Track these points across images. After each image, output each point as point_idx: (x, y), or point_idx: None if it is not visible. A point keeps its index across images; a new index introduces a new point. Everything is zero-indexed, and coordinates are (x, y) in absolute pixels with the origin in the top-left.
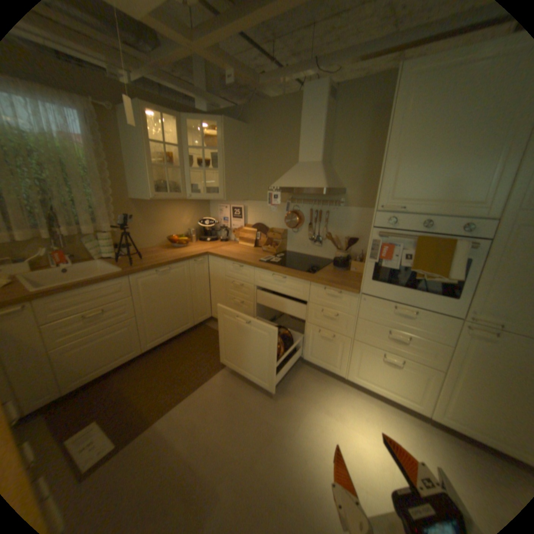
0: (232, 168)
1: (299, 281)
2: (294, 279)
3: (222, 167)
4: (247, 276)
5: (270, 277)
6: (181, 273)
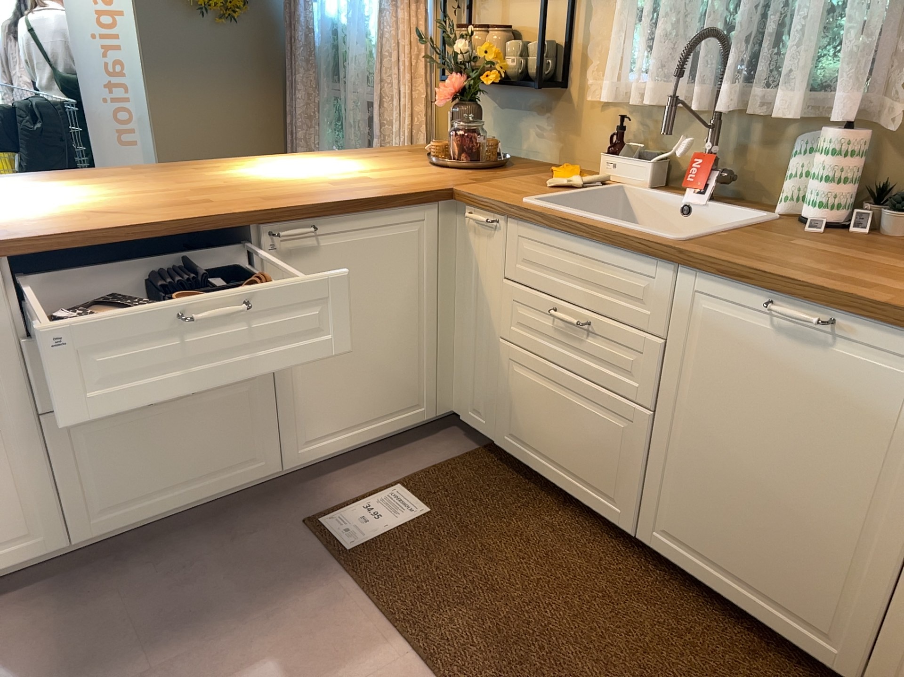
0: None
1: None
2: None
3: None
4: None
5: None
6: (891, 390)
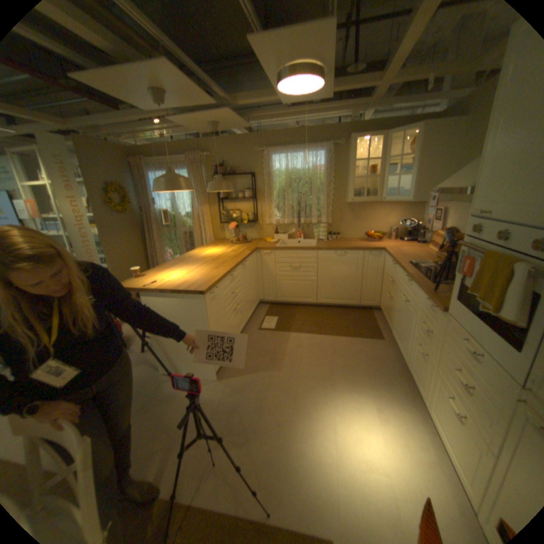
0: (431, 169)
1: (417, 287)
2: (415, 284)
3: (418, 169)
4: (397, 275)
5: (405, 279)
6: (354, 259)
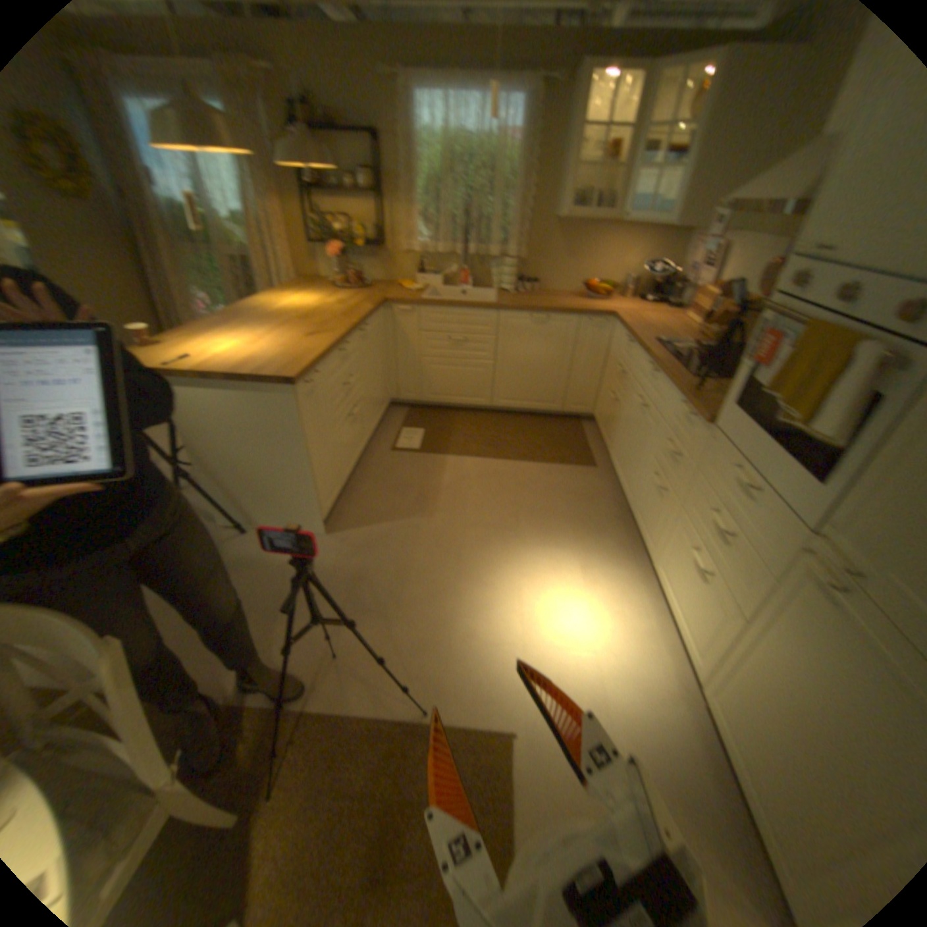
0: (721, 161)
1: (668, 383)
2: (665, 379)
3: (699, 160)
4: (633, 362)
5: (648, 369)
6: (563, 331)
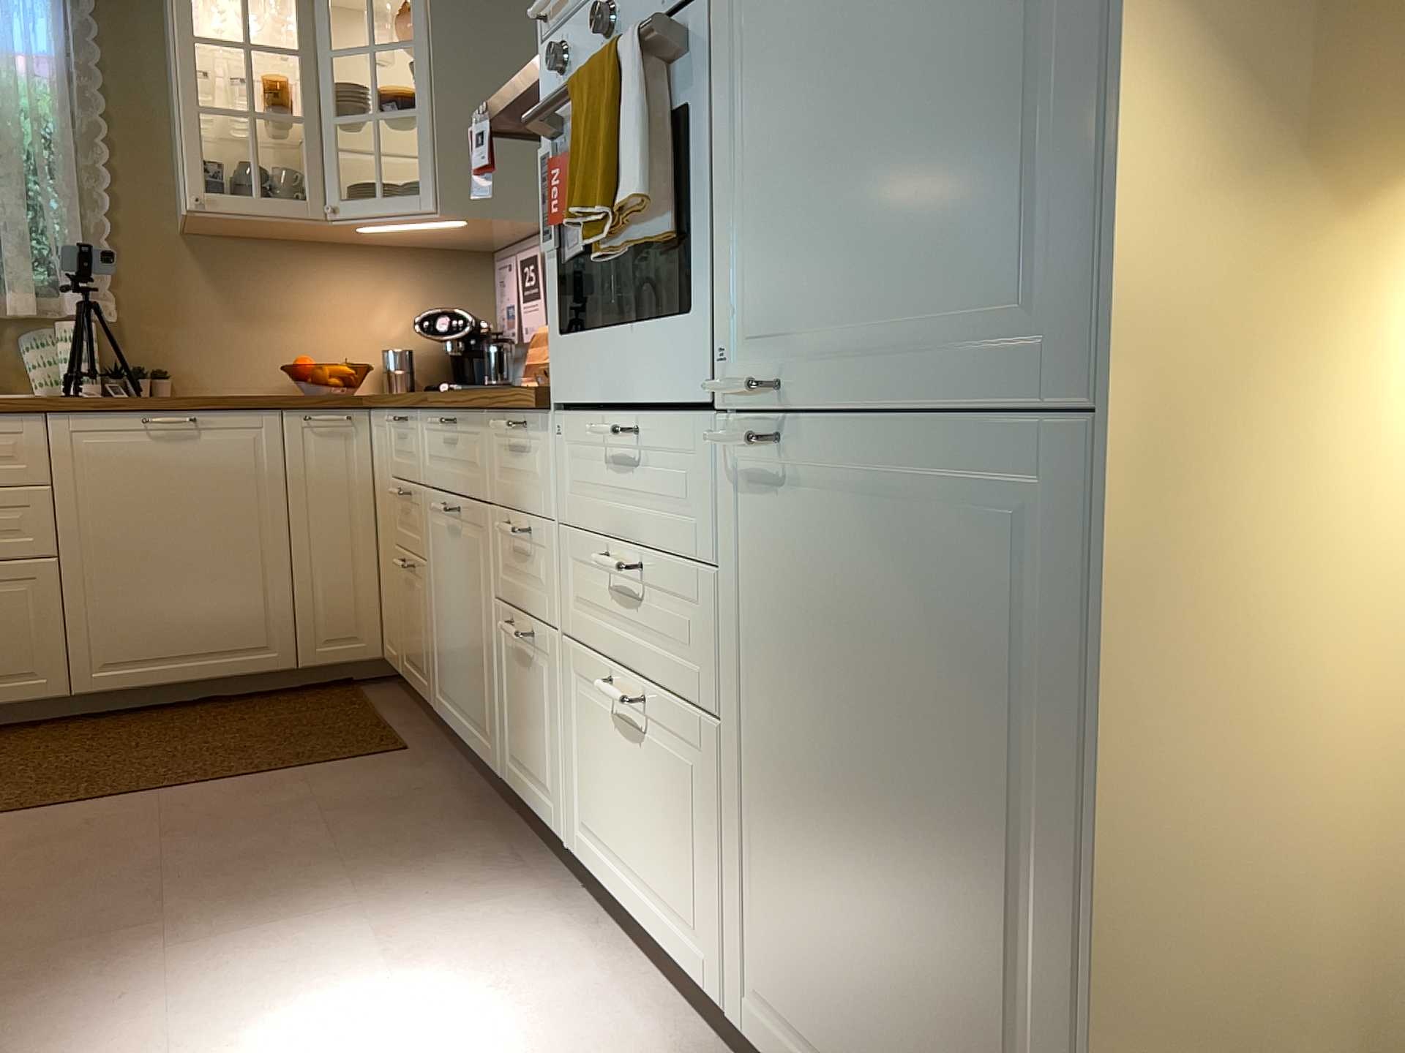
0: (475, 103)
1: (472, 421)
2: (465, 420)
3: (437, 102)
4: (414, 457)
5: (439, 437)
6: (244, 450)
